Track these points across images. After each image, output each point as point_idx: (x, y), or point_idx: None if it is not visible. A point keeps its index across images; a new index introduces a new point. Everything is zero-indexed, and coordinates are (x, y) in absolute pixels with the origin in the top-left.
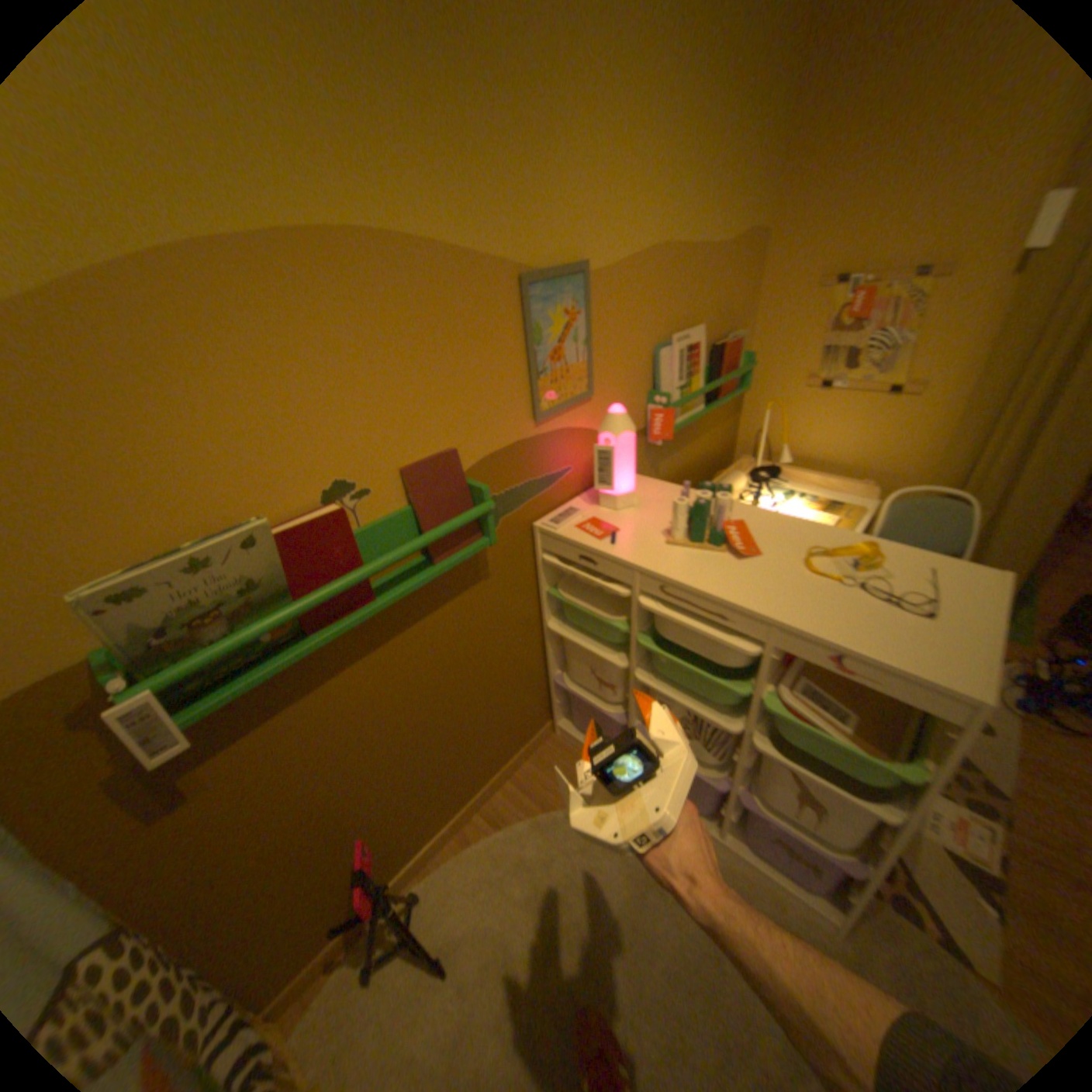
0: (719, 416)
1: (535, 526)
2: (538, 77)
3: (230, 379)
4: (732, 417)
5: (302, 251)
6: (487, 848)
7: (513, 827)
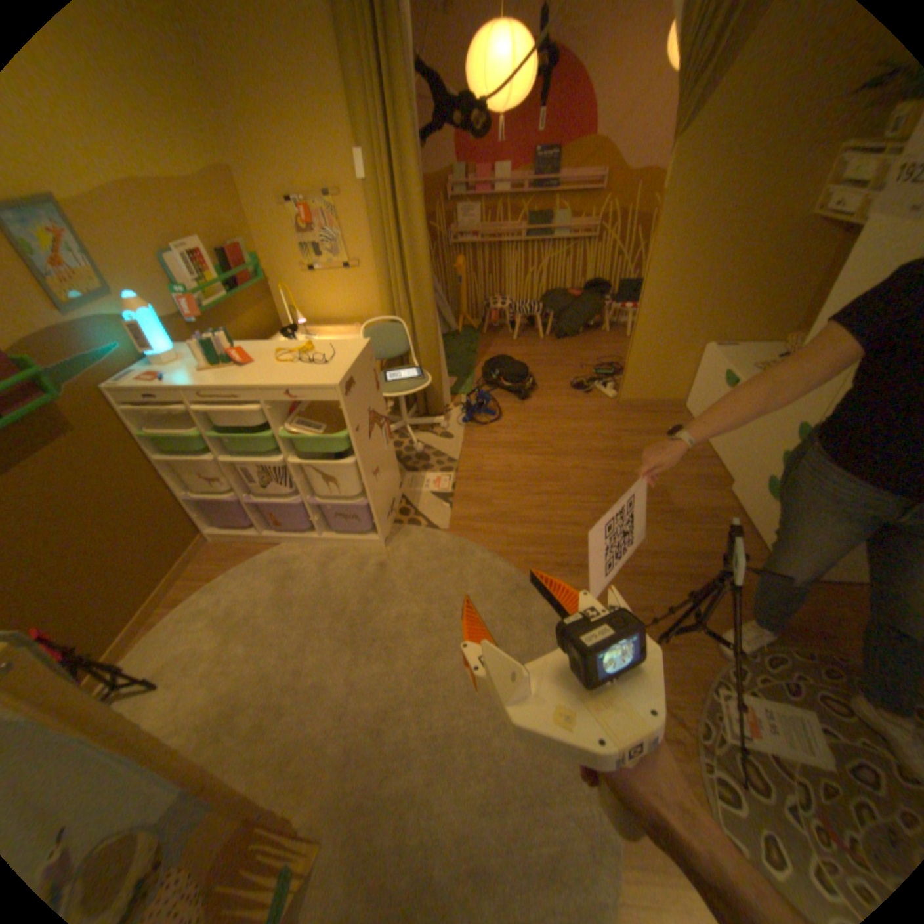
0: (250, 301)
1: (100, 388)
2: None
3: None
4: (265, 301)
5: None
6: (168, 619)
7: (186, 600)
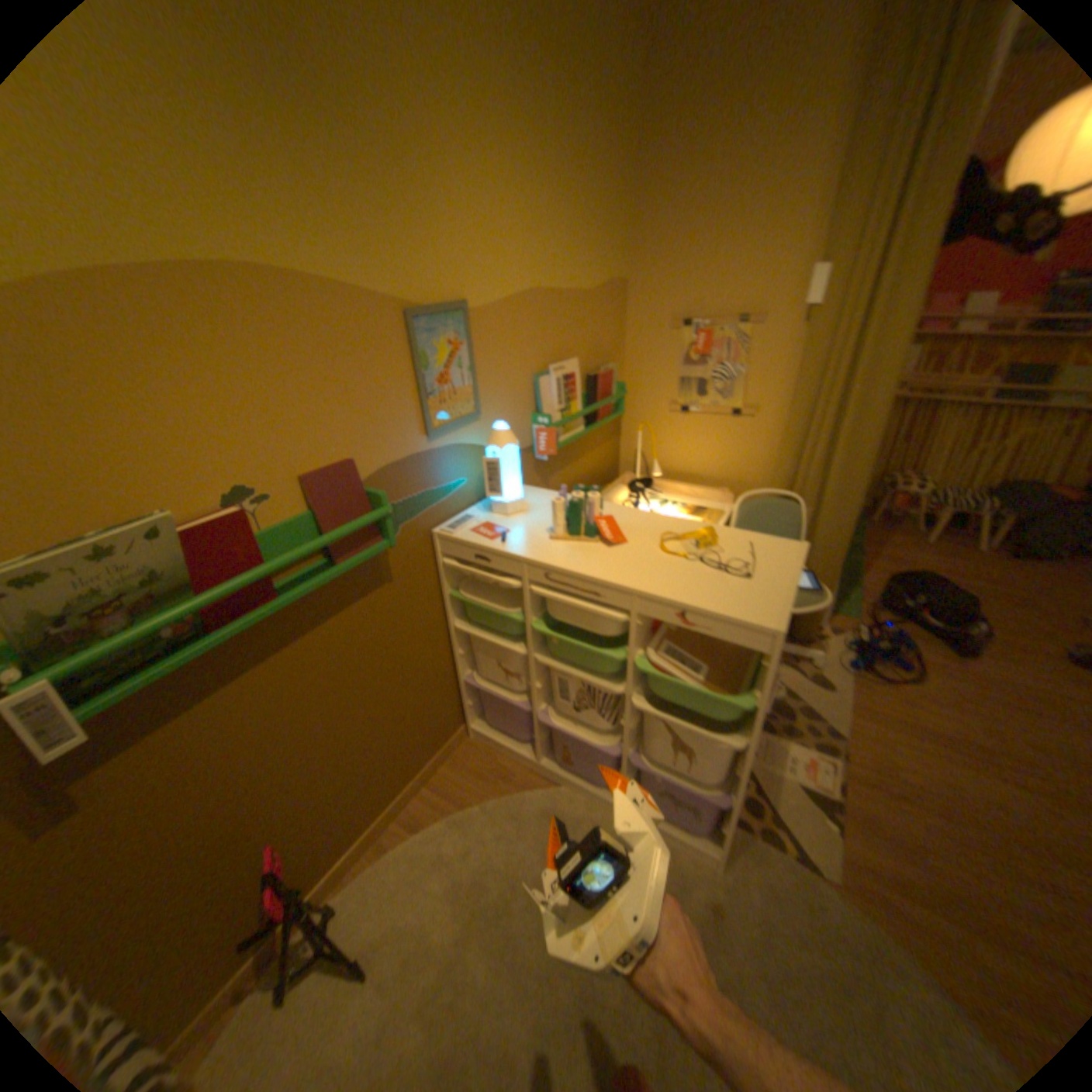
0: (601, 438)
1: (434, 533)
2: (411, 154)
3: (131, 392)
4: (613, 439)
5: (201, 284)
6: (404, 852)
7: (430, 829)
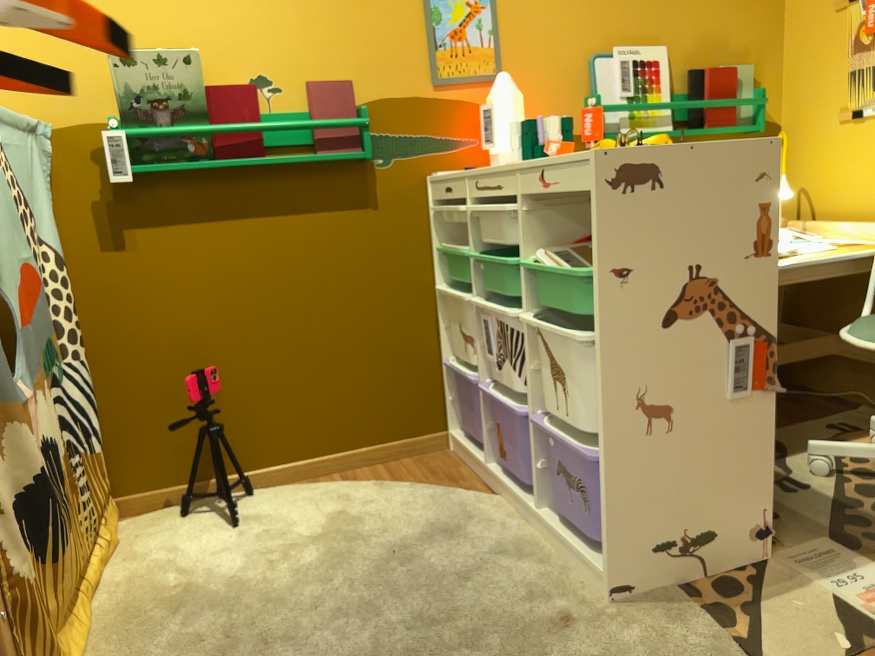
0: None
1: (427, 177)
2: None
3: (214, 0)
4: None
5: None
6: (326, 486)
7: (358, 483)
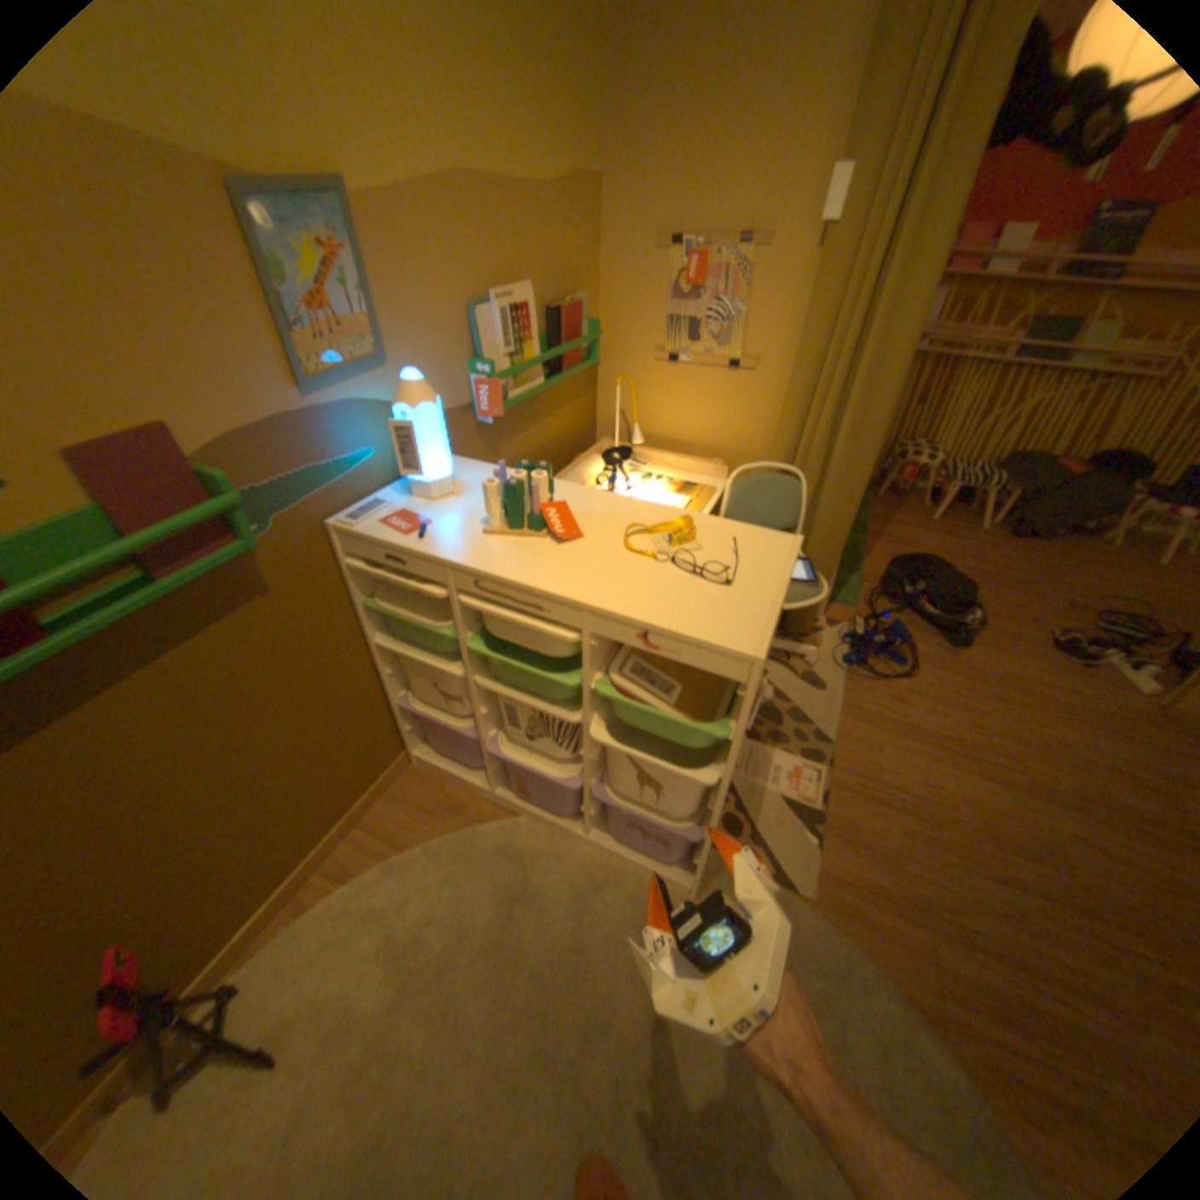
0: (569, 393)
1: (328, 524)
2: None
3: None
4: (586, 396)
5: None
6: (328, 907)
7: (360, 876)
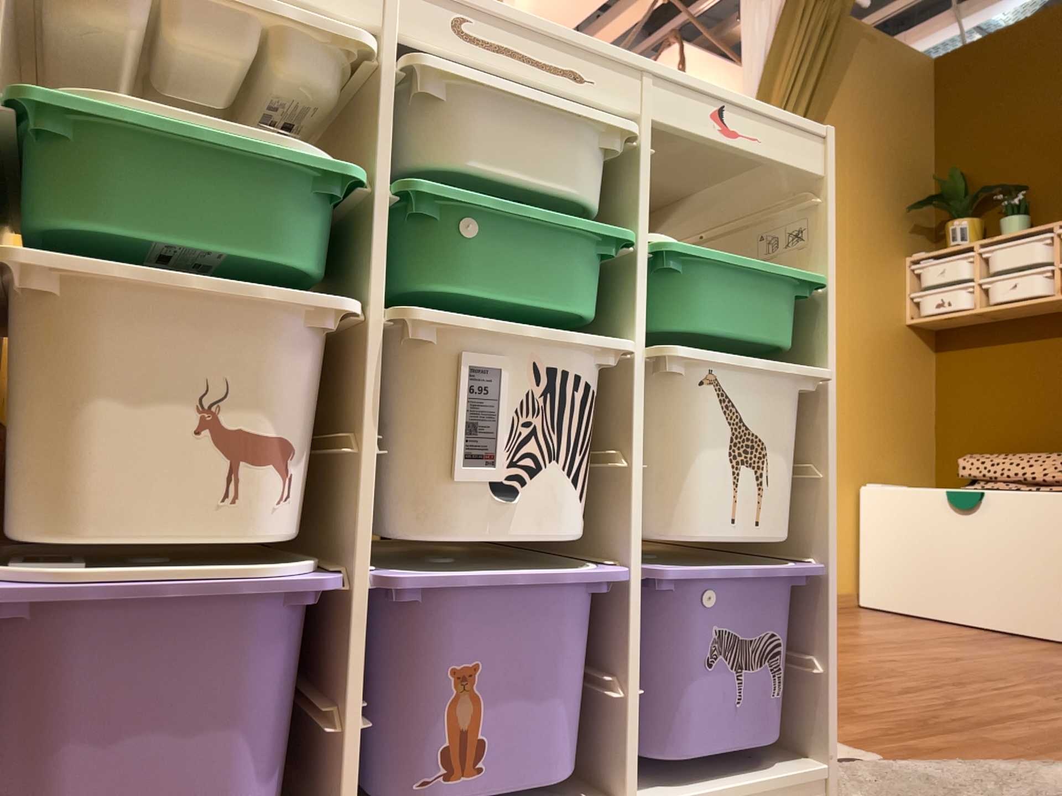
0: None
1: None
2: None
3: None
4: None
5: None
6: None
7: None
